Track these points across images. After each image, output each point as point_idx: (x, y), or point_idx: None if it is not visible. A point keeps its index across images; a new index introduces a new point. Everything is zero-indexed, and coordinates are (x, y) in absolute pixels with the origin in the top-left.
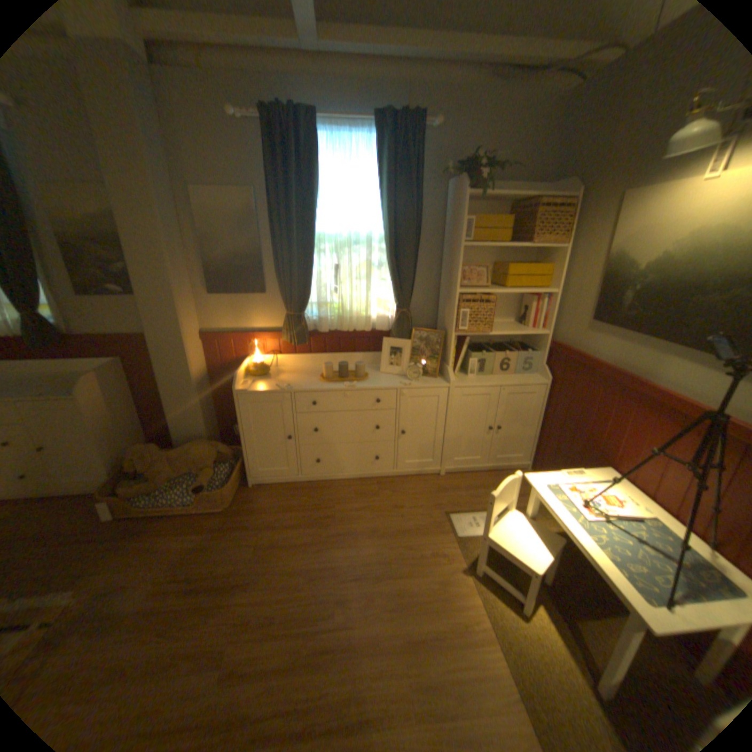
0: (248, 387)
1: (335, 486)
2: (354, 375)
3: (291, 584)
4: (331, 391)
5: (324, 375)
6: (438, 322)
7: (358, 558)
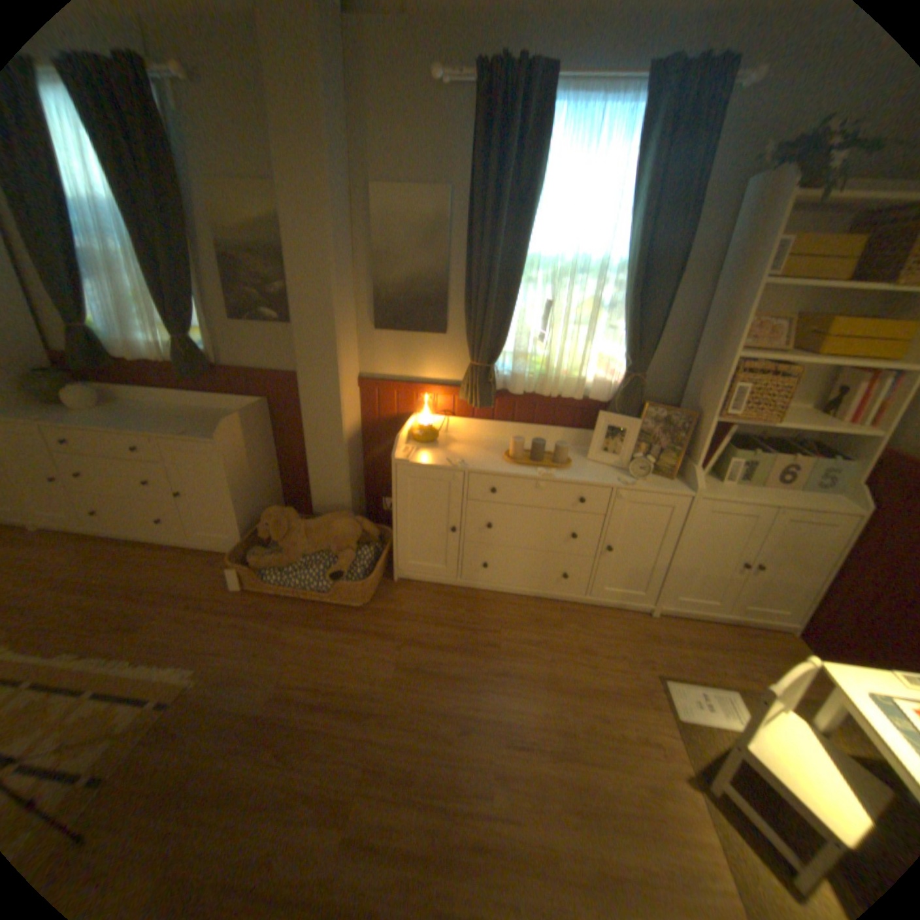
0: (411, 456)
1: (503, 601)
2: (551, 458)
3: (439, 731)
4: (519, 478)
5: (510, 453)
6: (686, 396)
7: (530, 716)
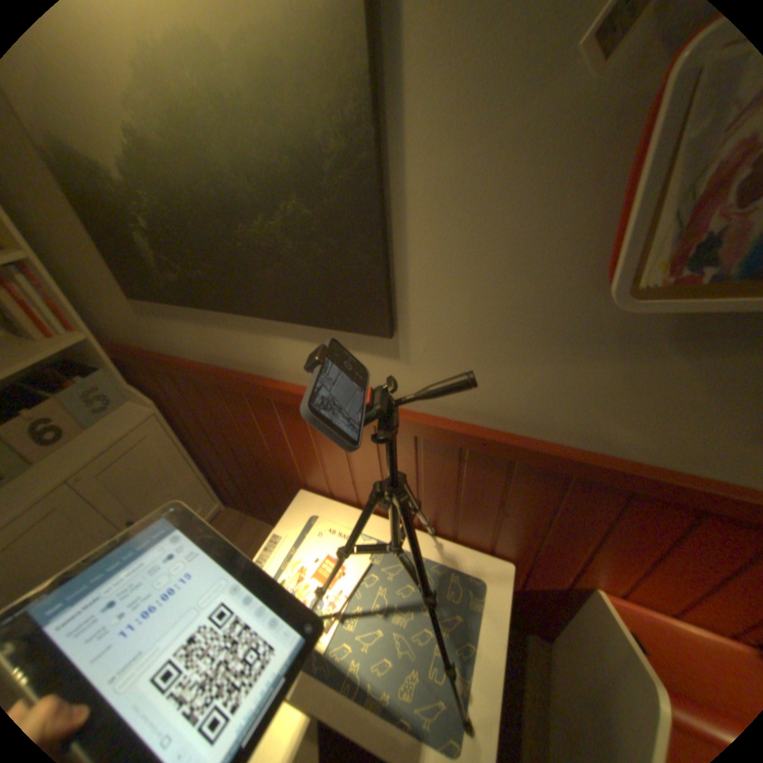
0: None
1: None
2: None
3: None
4: None
5: None
6: None
7: None
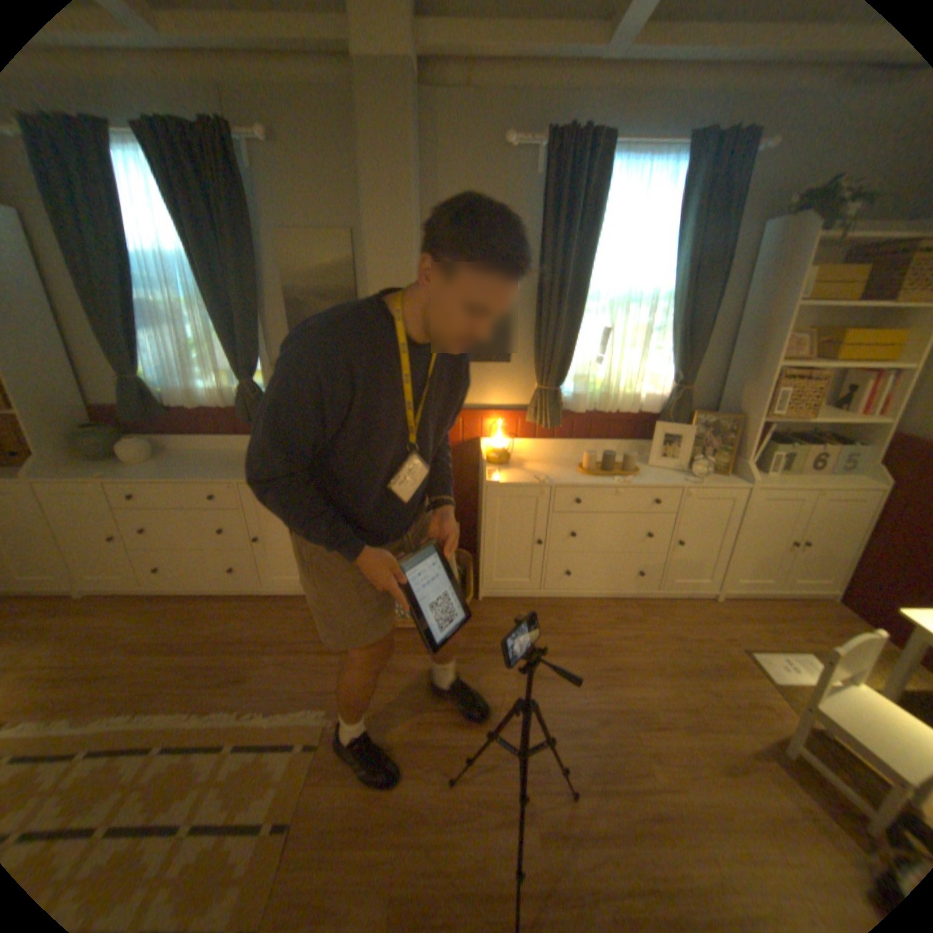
0: (498, 478)
1: (585, 606)
2: (618, 468)
3: (581, 727)
4: (600, 487)
5: (584, 467)
6: (724, 404)
7: (653, 702)
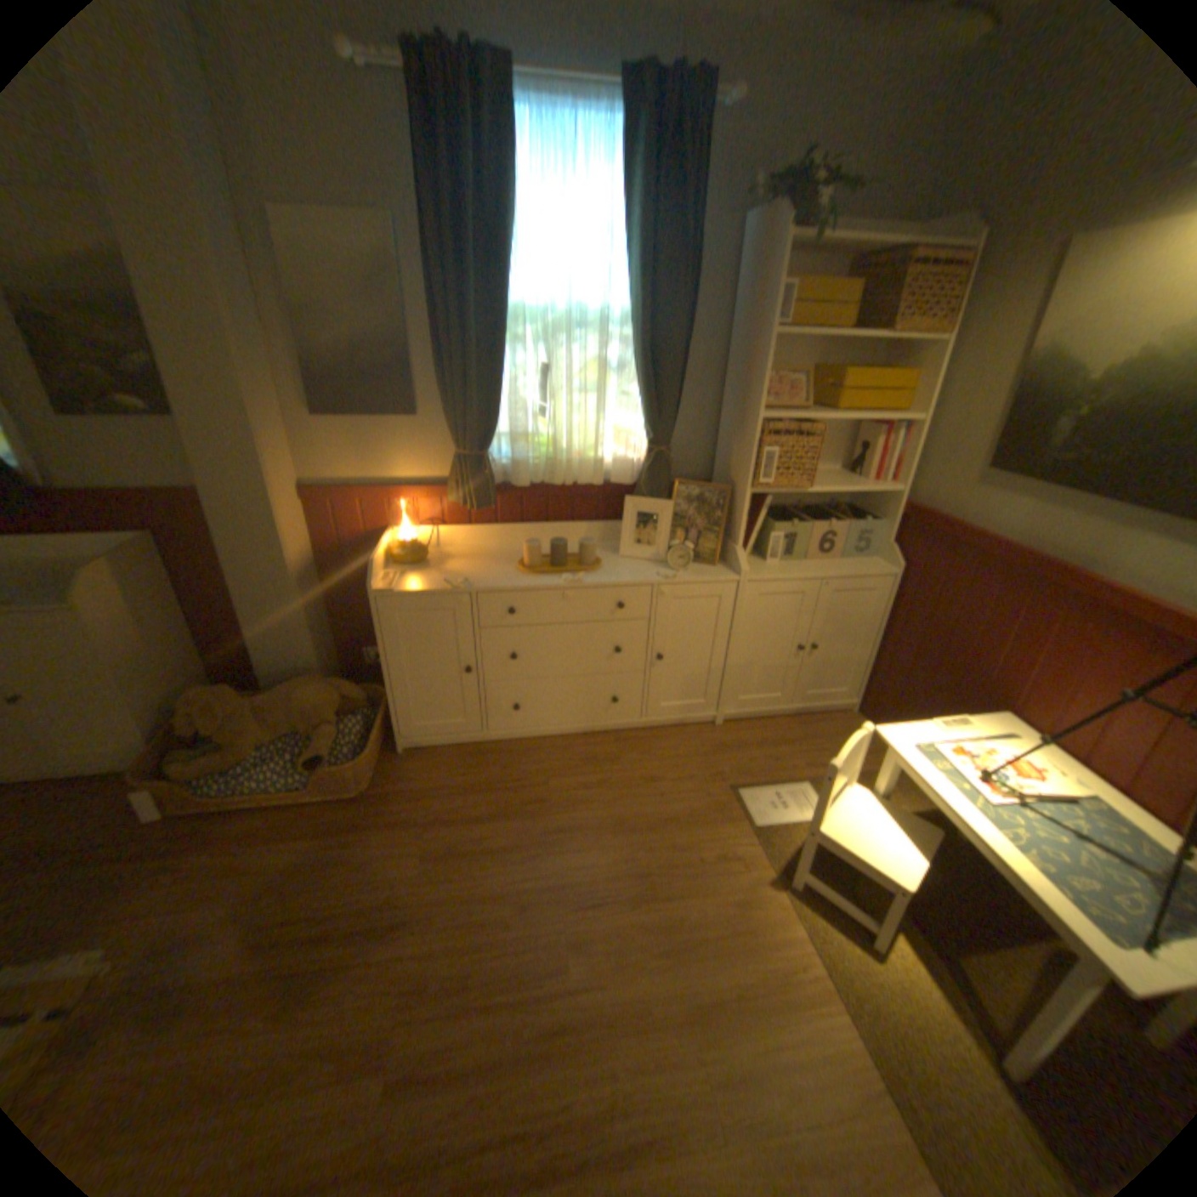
0: (395, 584)
1: (546, 746)
2: (576, 561)
3: (491, 917)
4: (541, 590)
5: (526, 561)
6: (717, 469)
7: (597, 868)
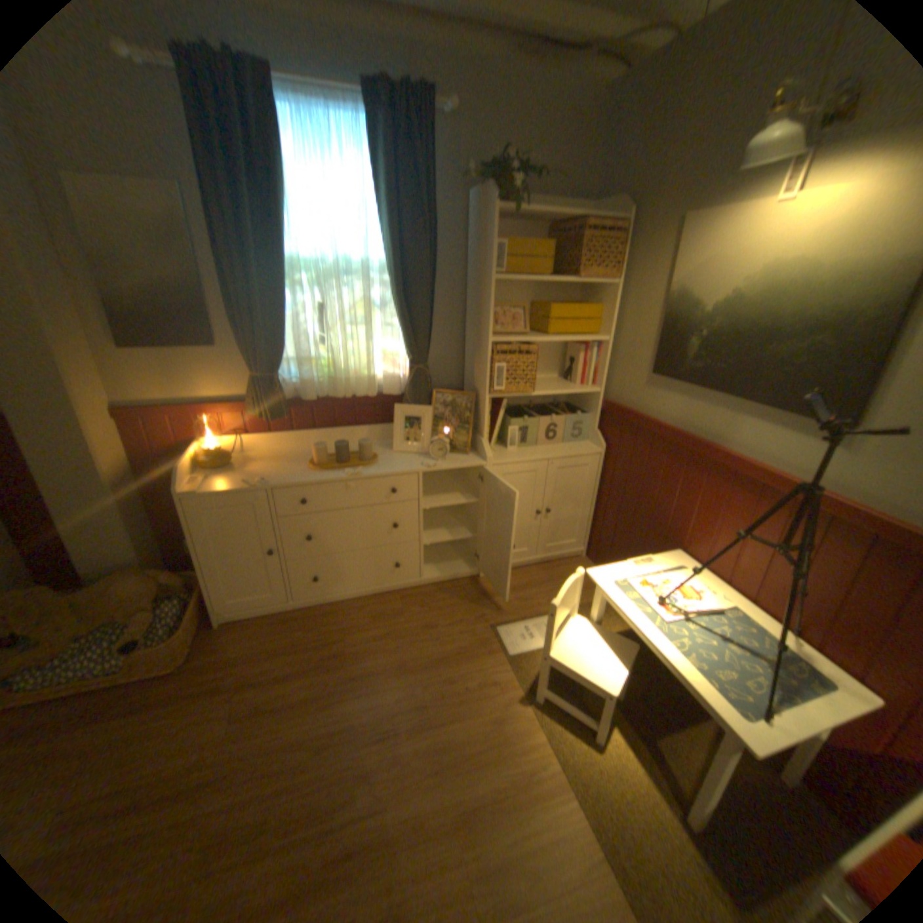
0: (198, 487)
1: (343, 610)
2: (358, 458)
3: (289, 765)
4: (327, 483)
5: (315, 461)
6: (466, 381)
7: (382, 708)
